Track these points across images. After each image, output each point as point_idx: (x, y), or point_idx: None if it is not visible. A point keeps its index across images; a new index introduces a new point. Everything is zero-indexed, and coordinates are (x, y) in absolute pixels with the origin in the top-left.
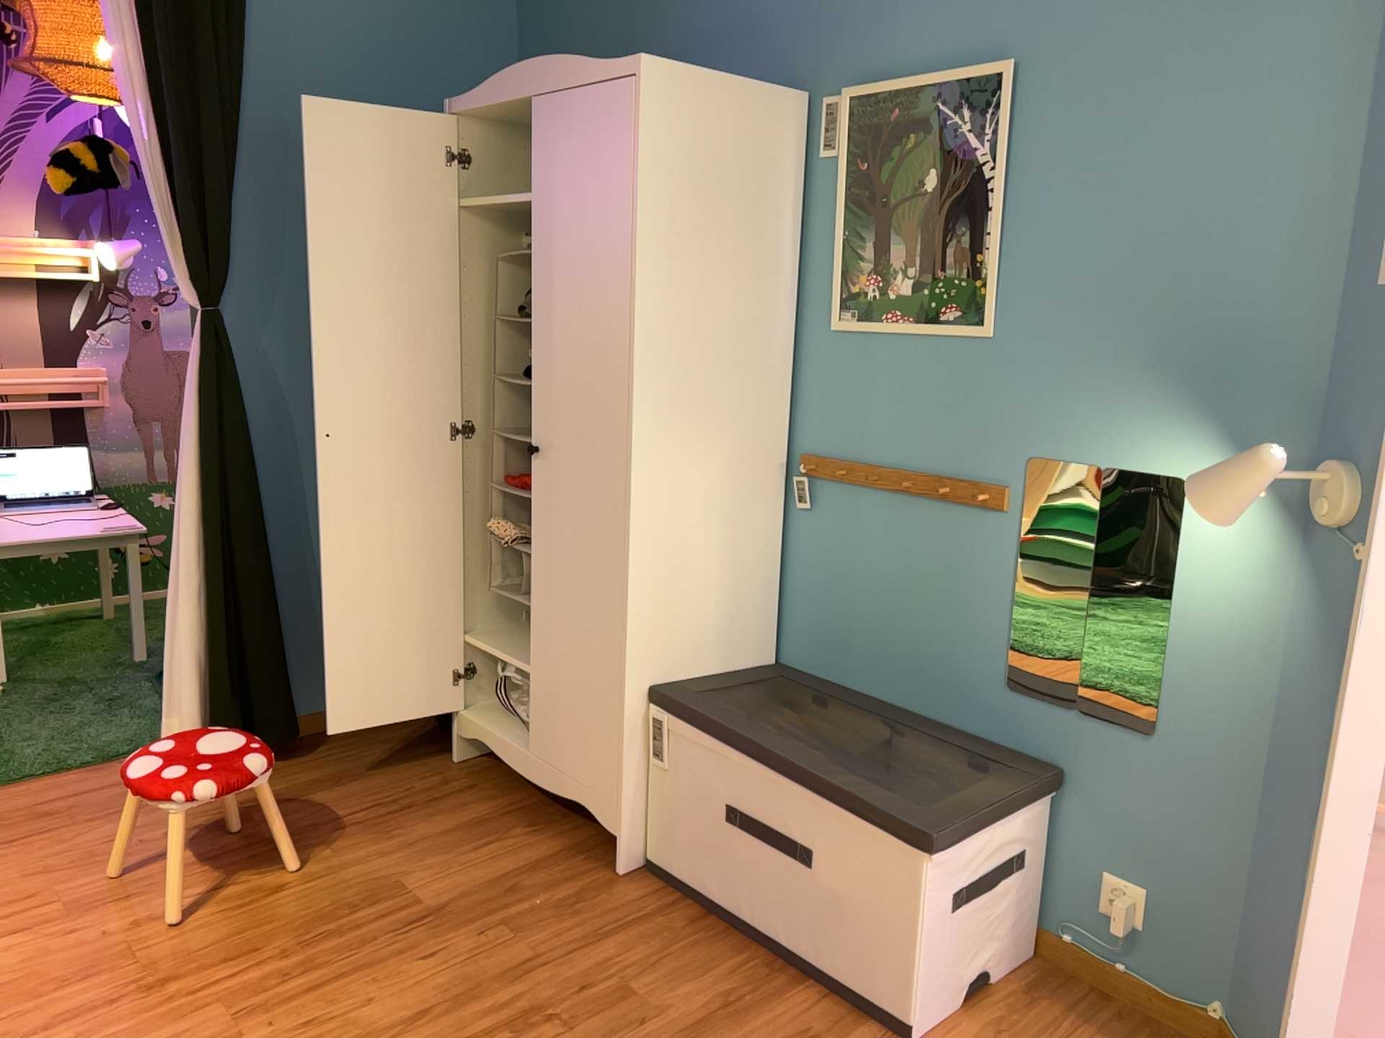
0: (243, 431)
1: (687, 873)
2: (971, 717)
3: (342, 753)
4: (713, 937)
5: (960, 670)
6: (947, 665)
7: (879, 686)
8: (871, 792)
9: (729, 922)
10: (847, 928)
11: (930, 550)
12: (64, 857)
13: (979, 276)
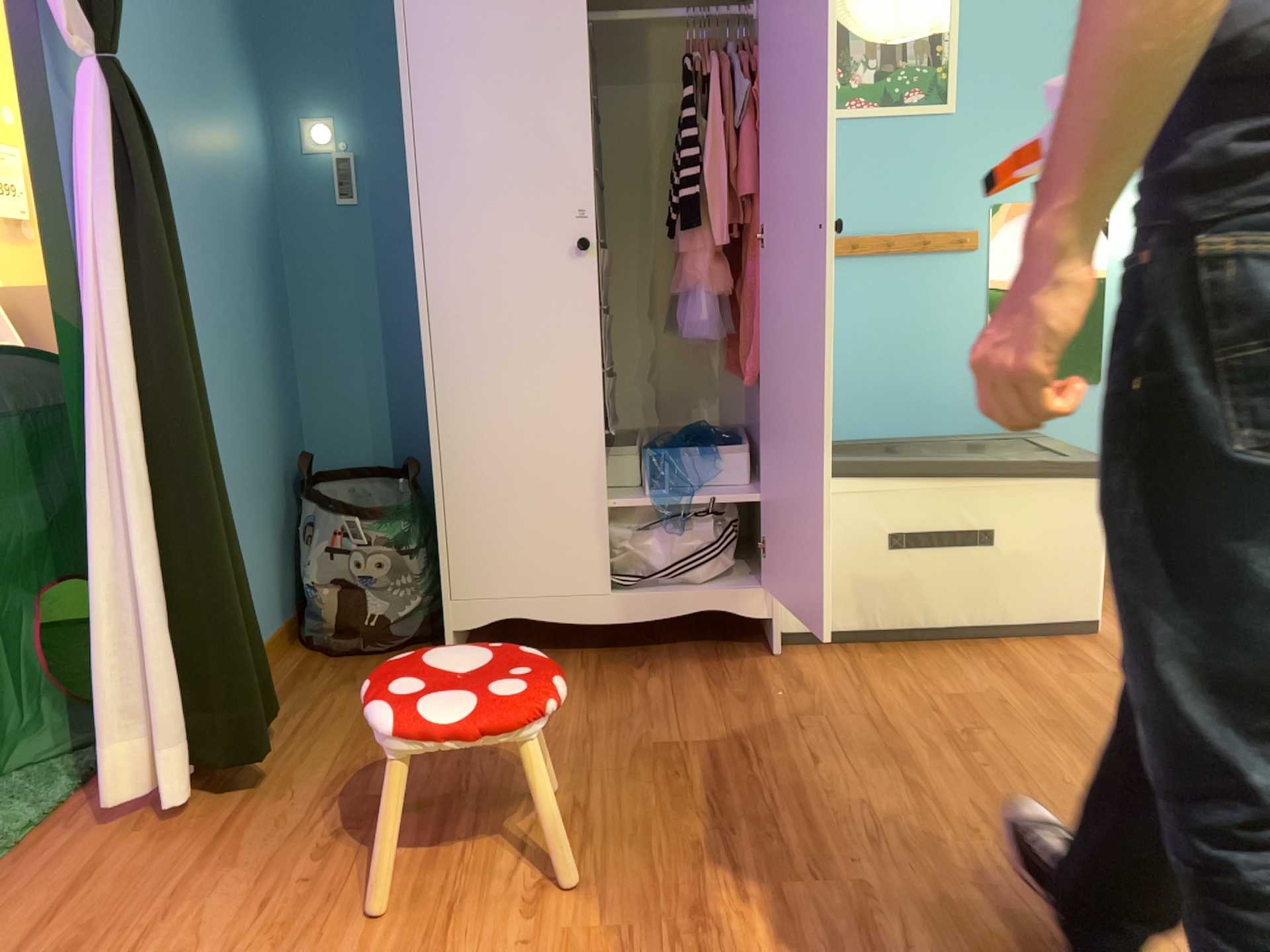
0: (172, 262)
1: (841, 618)
2: (956, 422)
3: (312, 708)
4: (903, 651)
5: (944, 388)
6: (931, 388)
7: (867, 426)
8: (1033, 460)
9: (900, 636)
10: (1033, 575)
11: (907, 298)
12: (230, 943)
13: (940, 64)
